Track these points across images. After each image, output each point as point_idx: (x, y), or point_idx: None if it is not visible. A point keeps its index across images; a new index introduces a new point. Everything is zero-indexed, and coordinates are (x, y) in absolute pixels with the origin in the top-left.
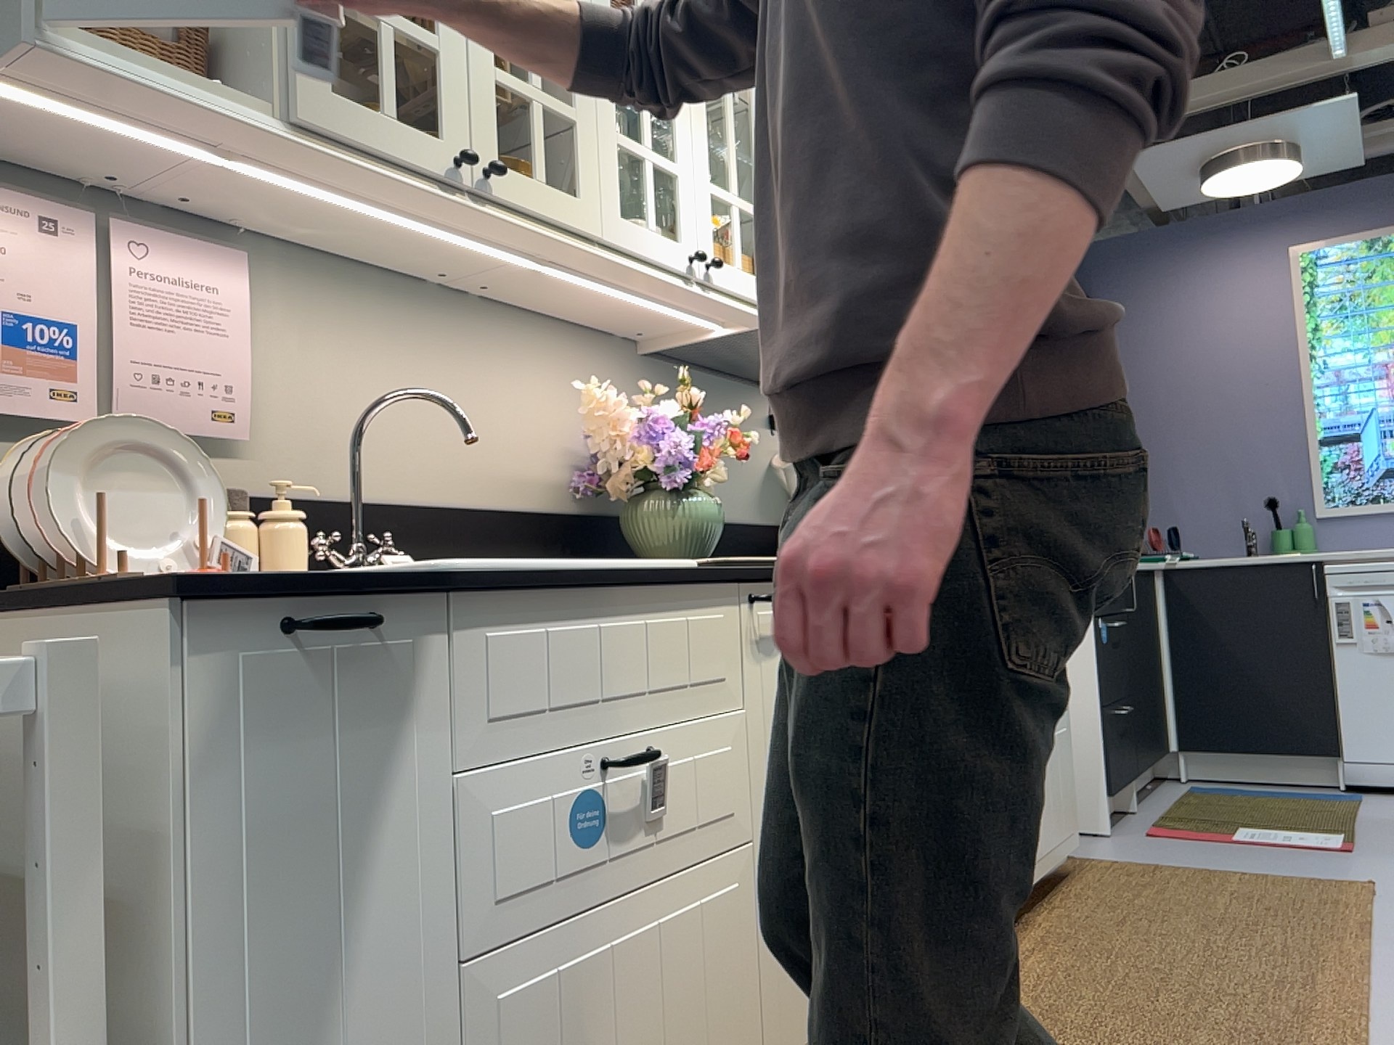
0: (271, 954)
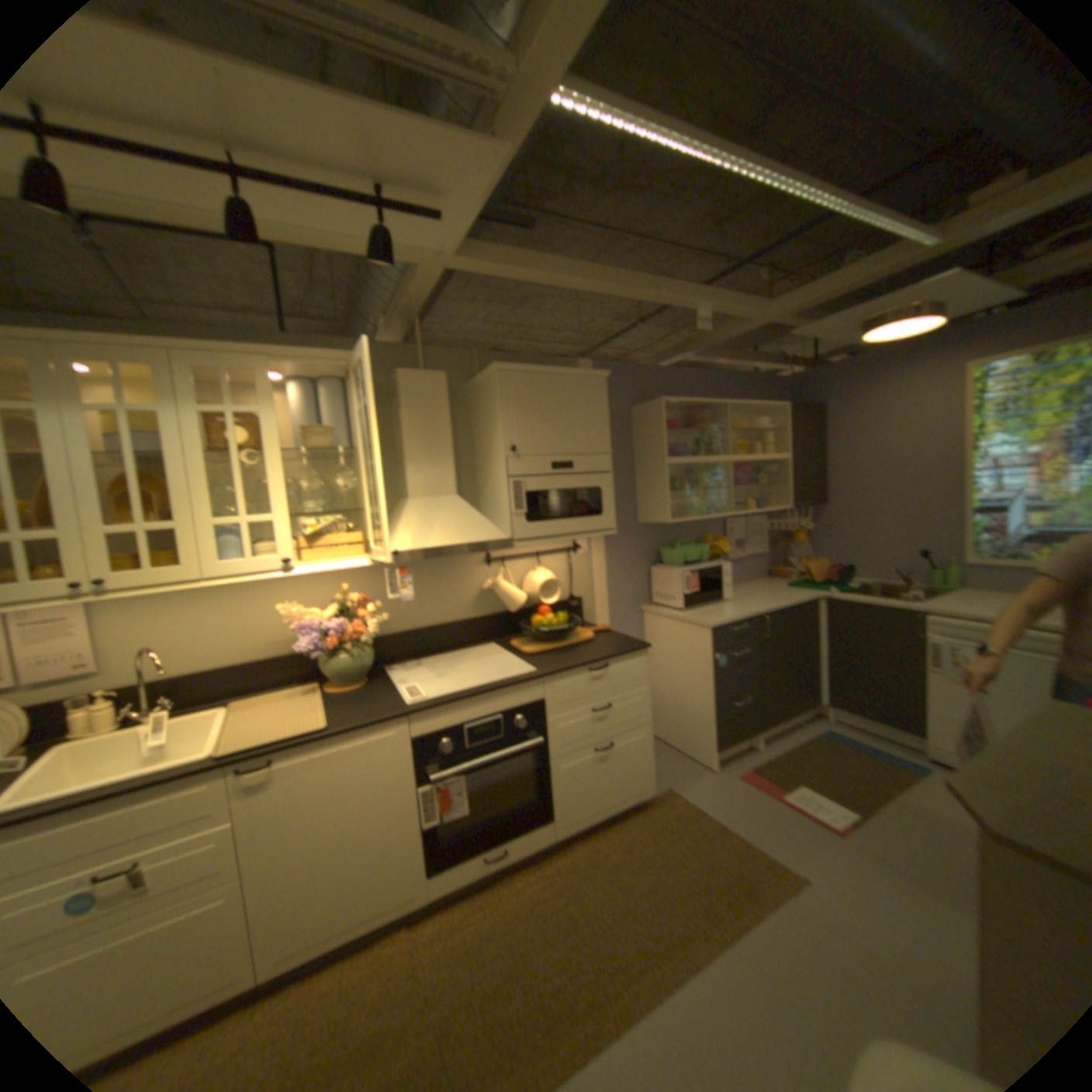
0: None
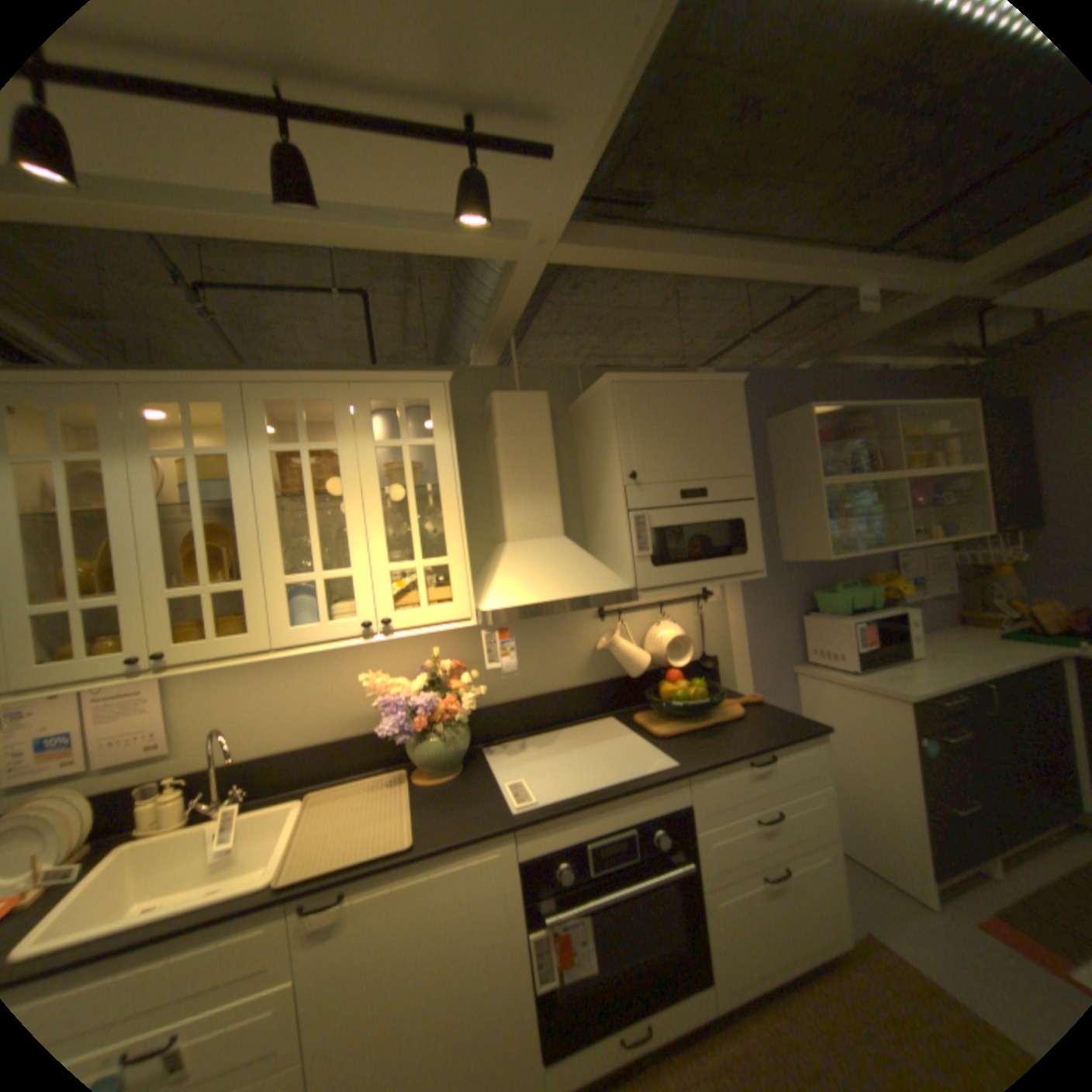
0: None
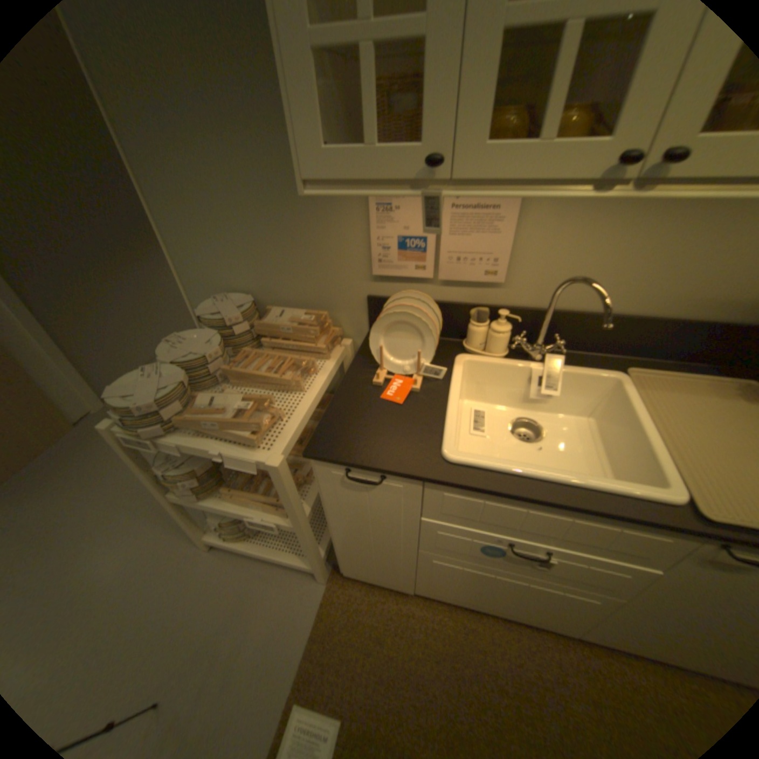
0: (354, 524)
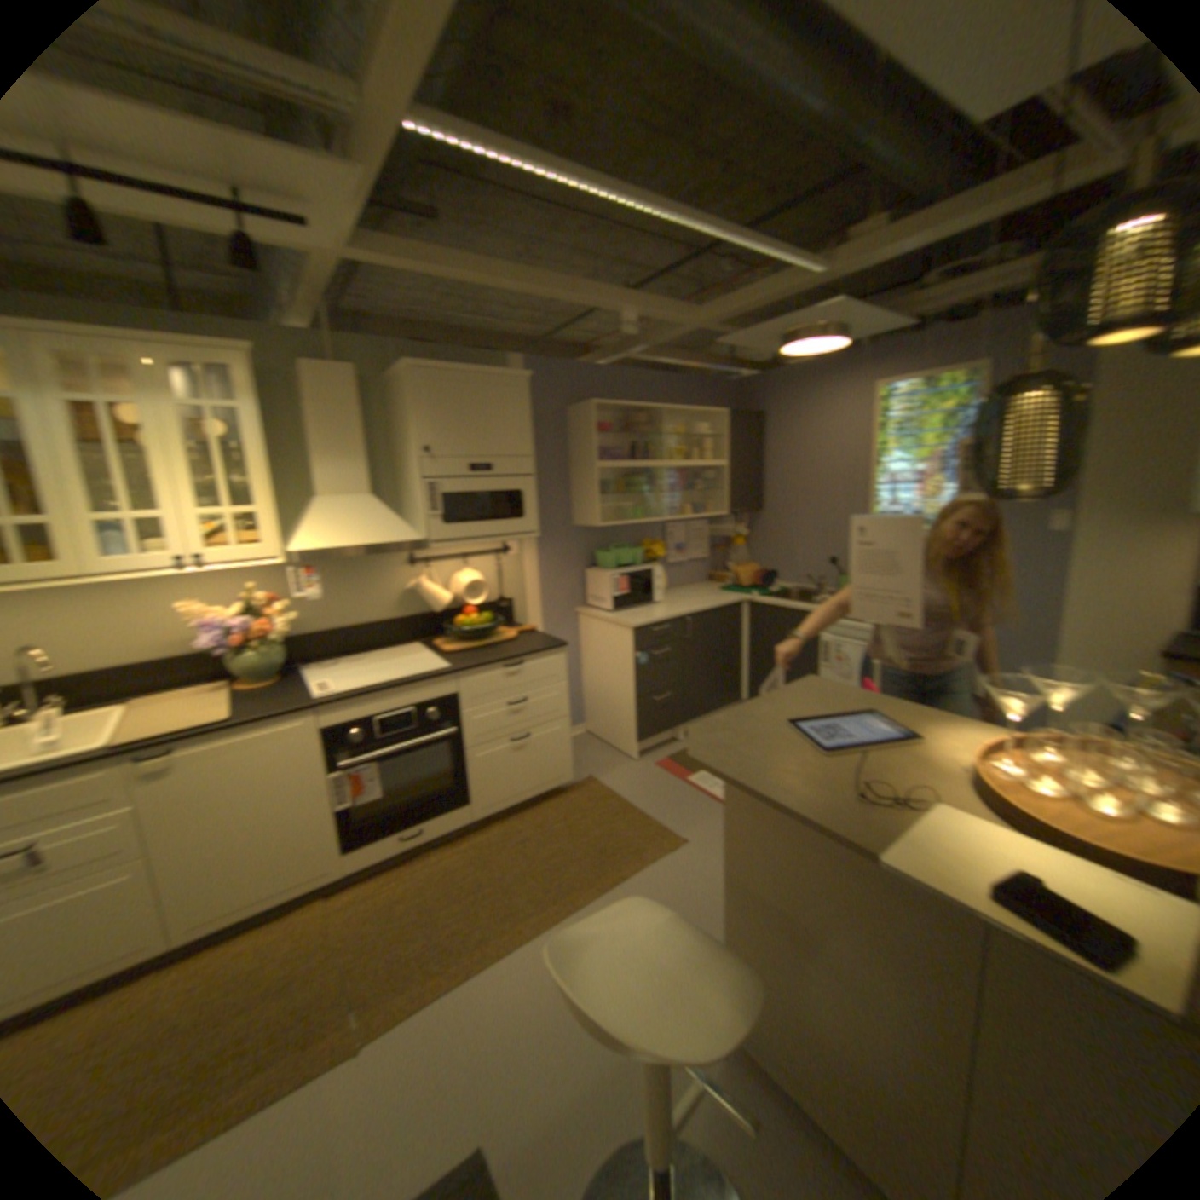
0: None
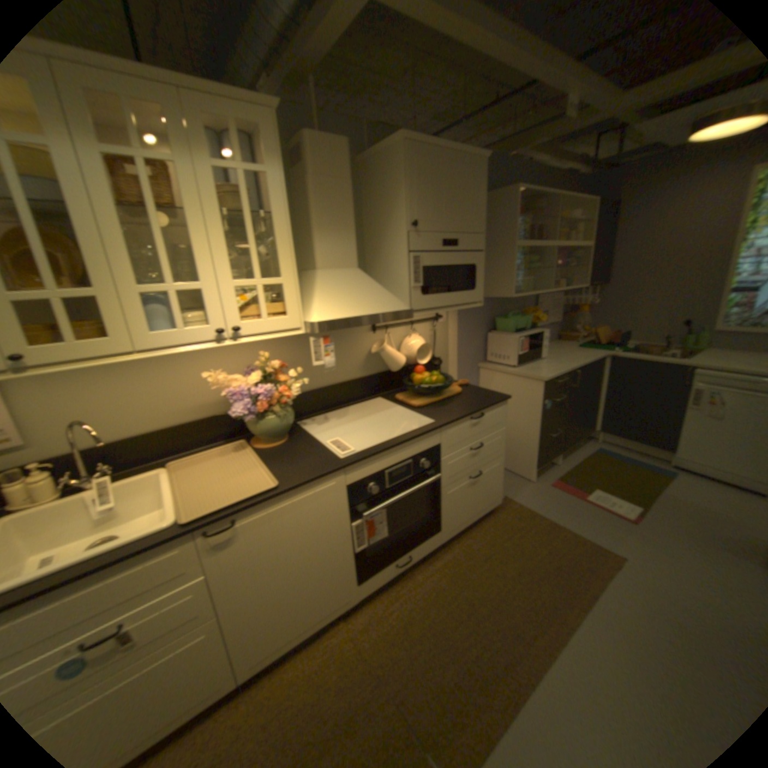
0: None
